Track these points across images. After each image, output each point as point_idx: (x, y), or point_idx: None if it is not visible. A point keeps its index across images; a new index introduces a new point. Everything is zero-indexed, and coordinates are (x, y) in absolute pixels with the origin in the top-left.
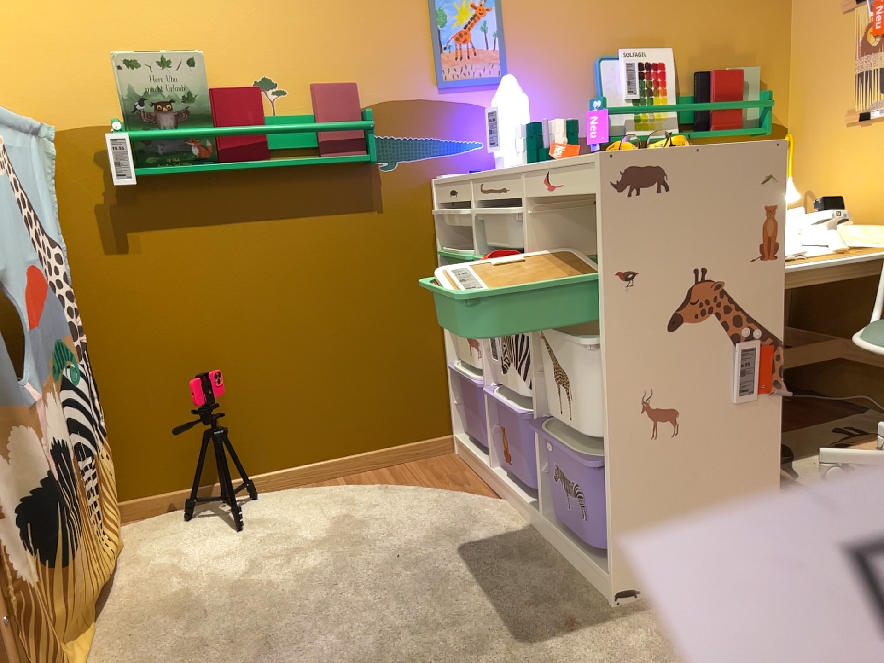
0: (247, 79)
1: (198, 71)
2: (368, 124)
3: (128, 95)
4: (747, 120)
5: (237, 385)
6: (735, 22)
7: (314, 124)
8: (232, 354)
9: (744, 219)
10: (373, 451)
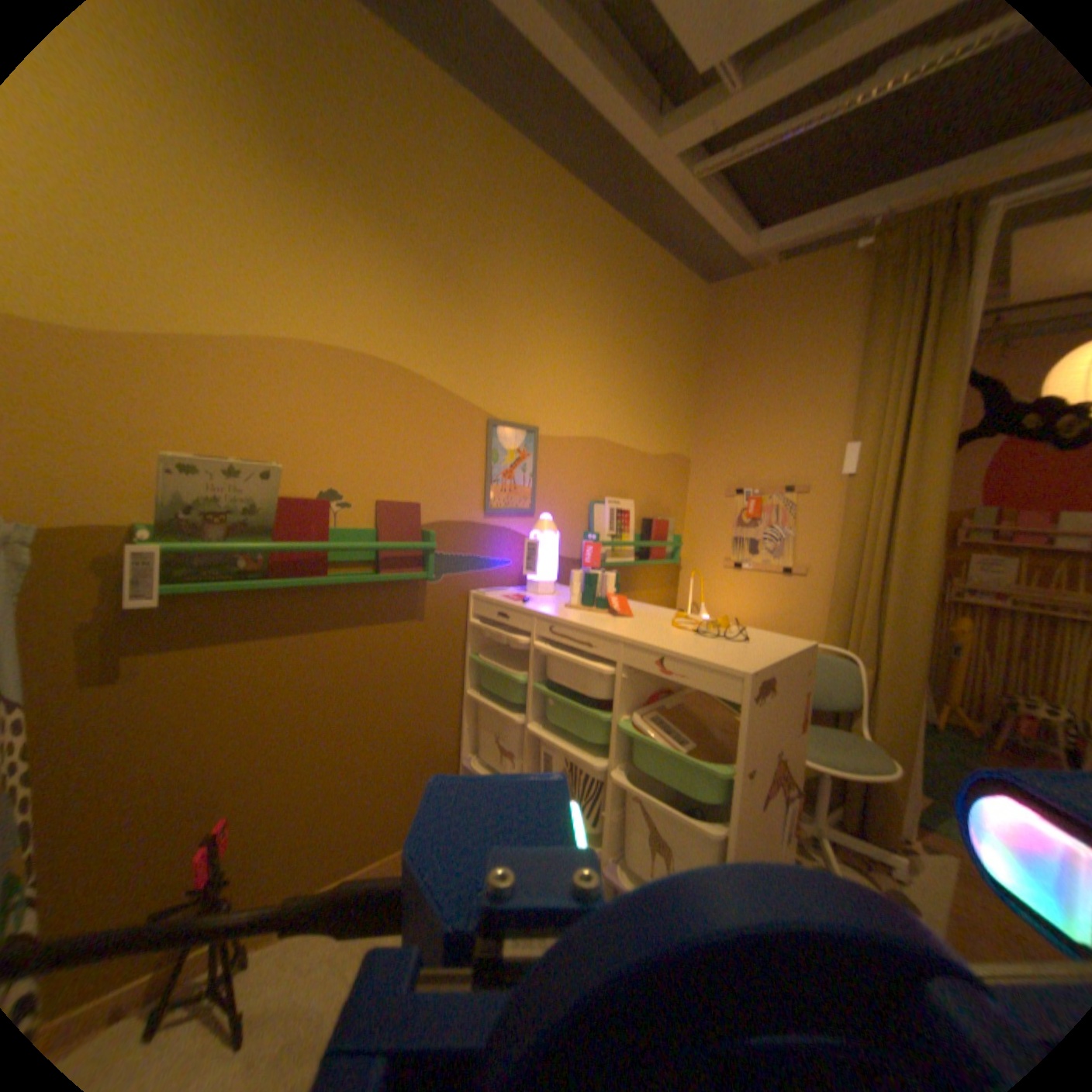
0: (313, 488)
1: (273, 484)
2: (432, 545)
3: (170, 502)
4: (667, 553)
5: (240, 828)
6: (664, 486)
7: (376, 539)
8: (241, 792)
9: (804, 705)
10: (382, 863)
